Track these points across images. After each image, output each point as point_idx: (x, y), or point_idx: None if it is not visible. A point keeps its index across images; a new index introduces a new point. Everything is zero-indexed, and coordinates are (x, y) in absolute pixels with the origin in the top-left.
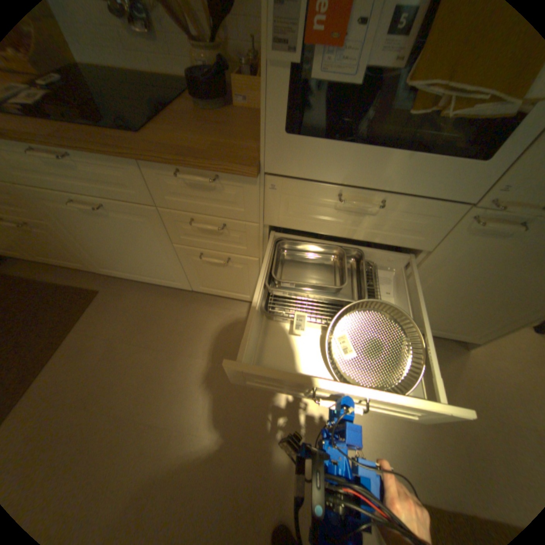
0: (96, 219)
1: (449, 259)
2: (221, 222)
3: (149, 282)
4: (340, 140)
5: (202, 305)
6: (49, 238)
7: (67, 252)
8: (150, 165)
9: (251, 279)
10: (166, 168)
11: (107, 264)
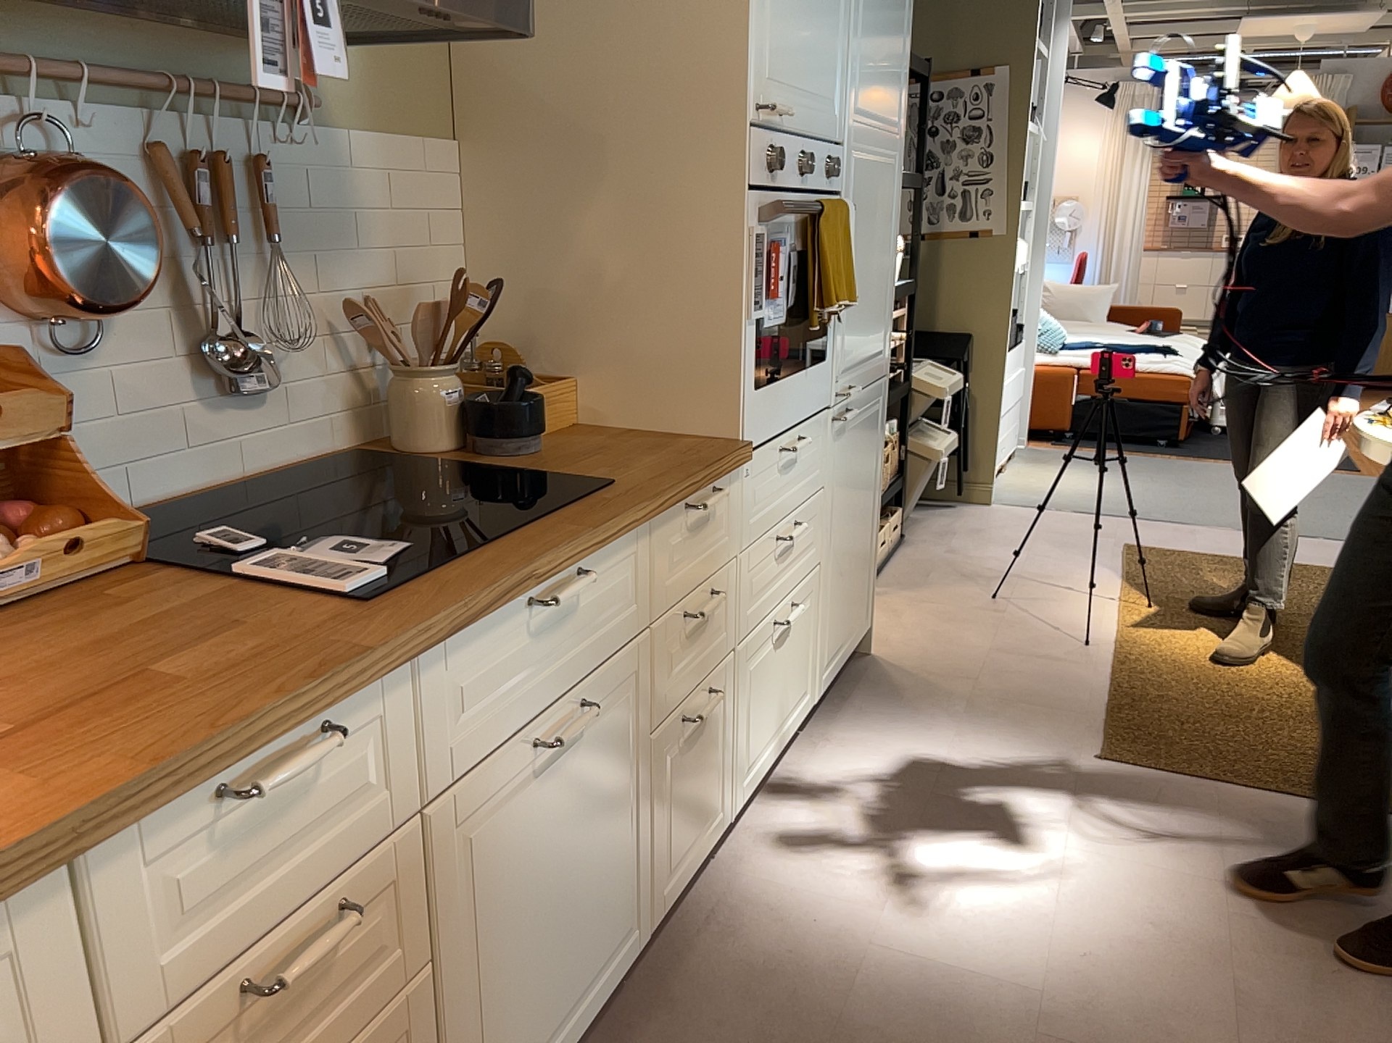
0: (558, 780)
1: (833, 488)
2: (710, 589)
3: (577, 1033)
4: (775, 382)
5: (679, 962)
6: None
7: None
8: (666, 517)
9: (725, 733)
10: (678, 510)
11: None
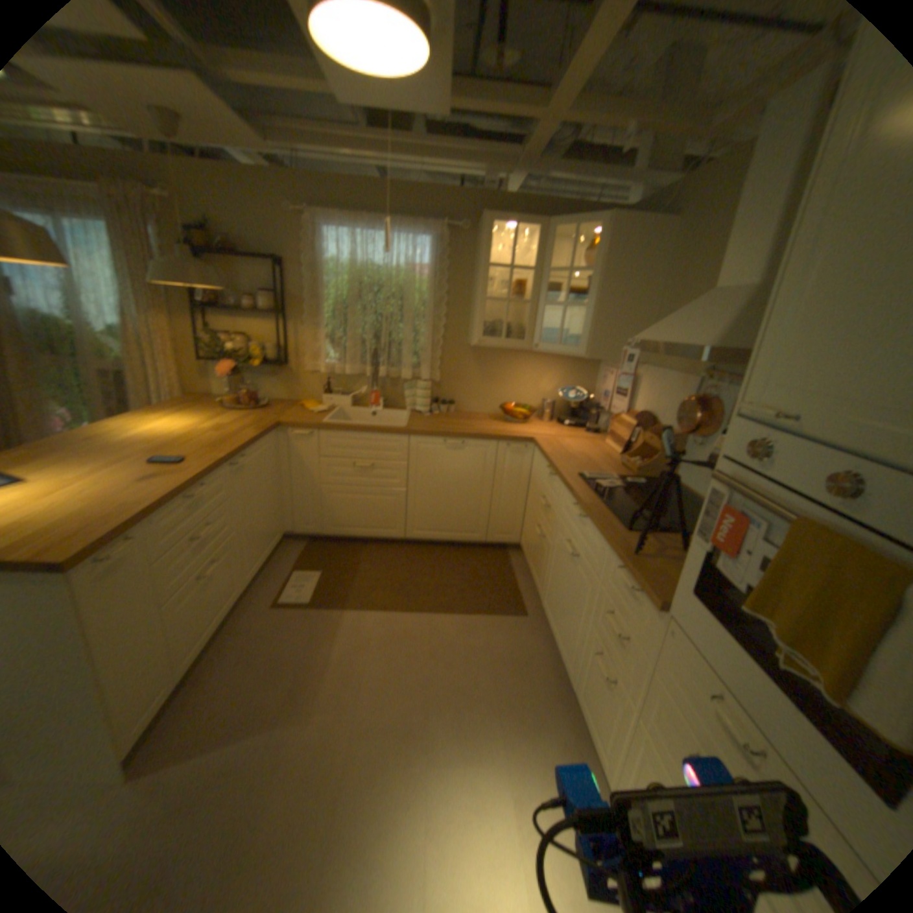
0: (571, 565)
1: None
2: (628, 638)
3: (558, 649)
4: (732, 637)
5: (567, 722)
6: (545, 556)
7: (544, 572)
8: (615, 555)
9: (620, 740)
10: (621, 563)
11: (551, 603)
